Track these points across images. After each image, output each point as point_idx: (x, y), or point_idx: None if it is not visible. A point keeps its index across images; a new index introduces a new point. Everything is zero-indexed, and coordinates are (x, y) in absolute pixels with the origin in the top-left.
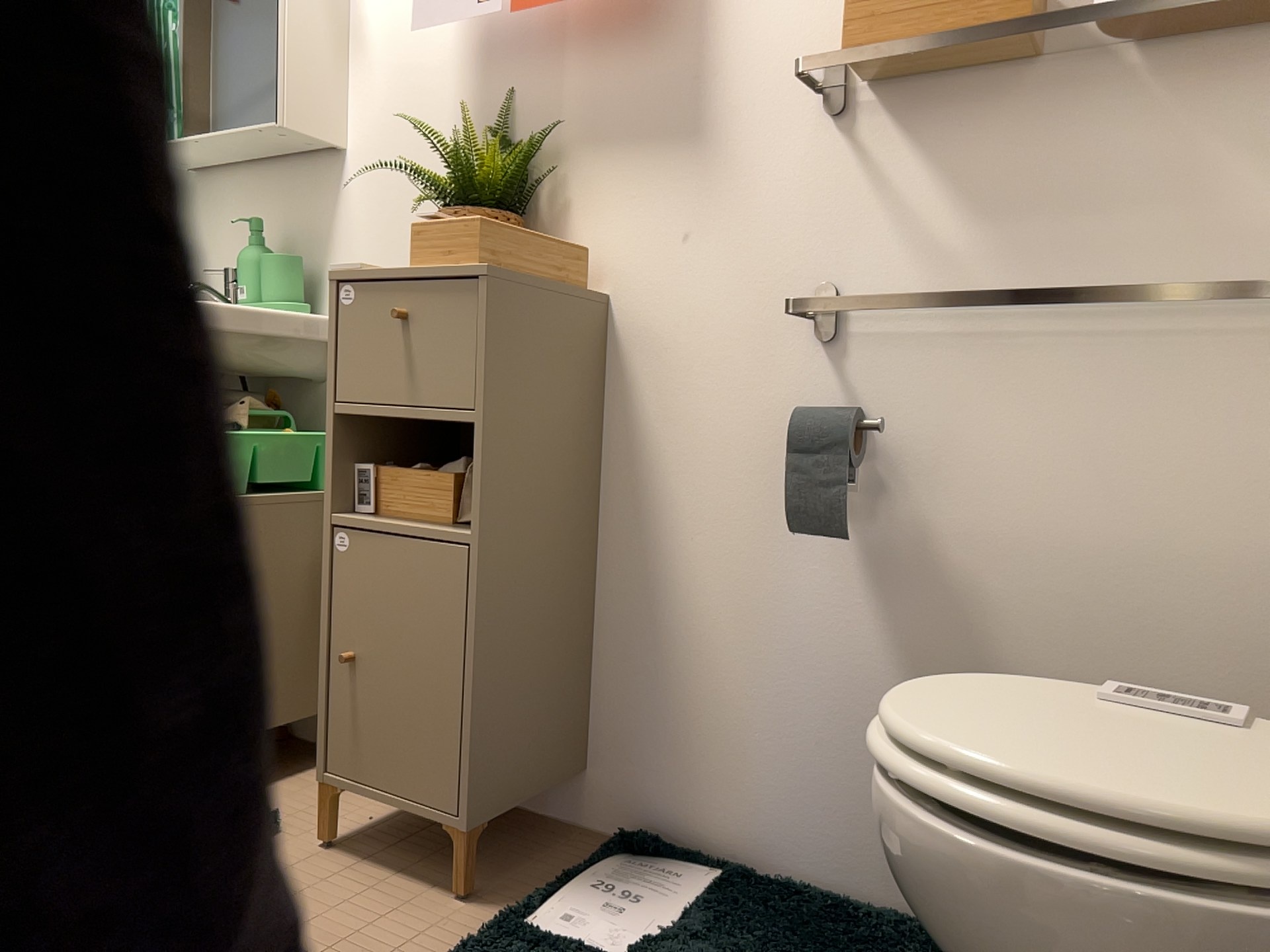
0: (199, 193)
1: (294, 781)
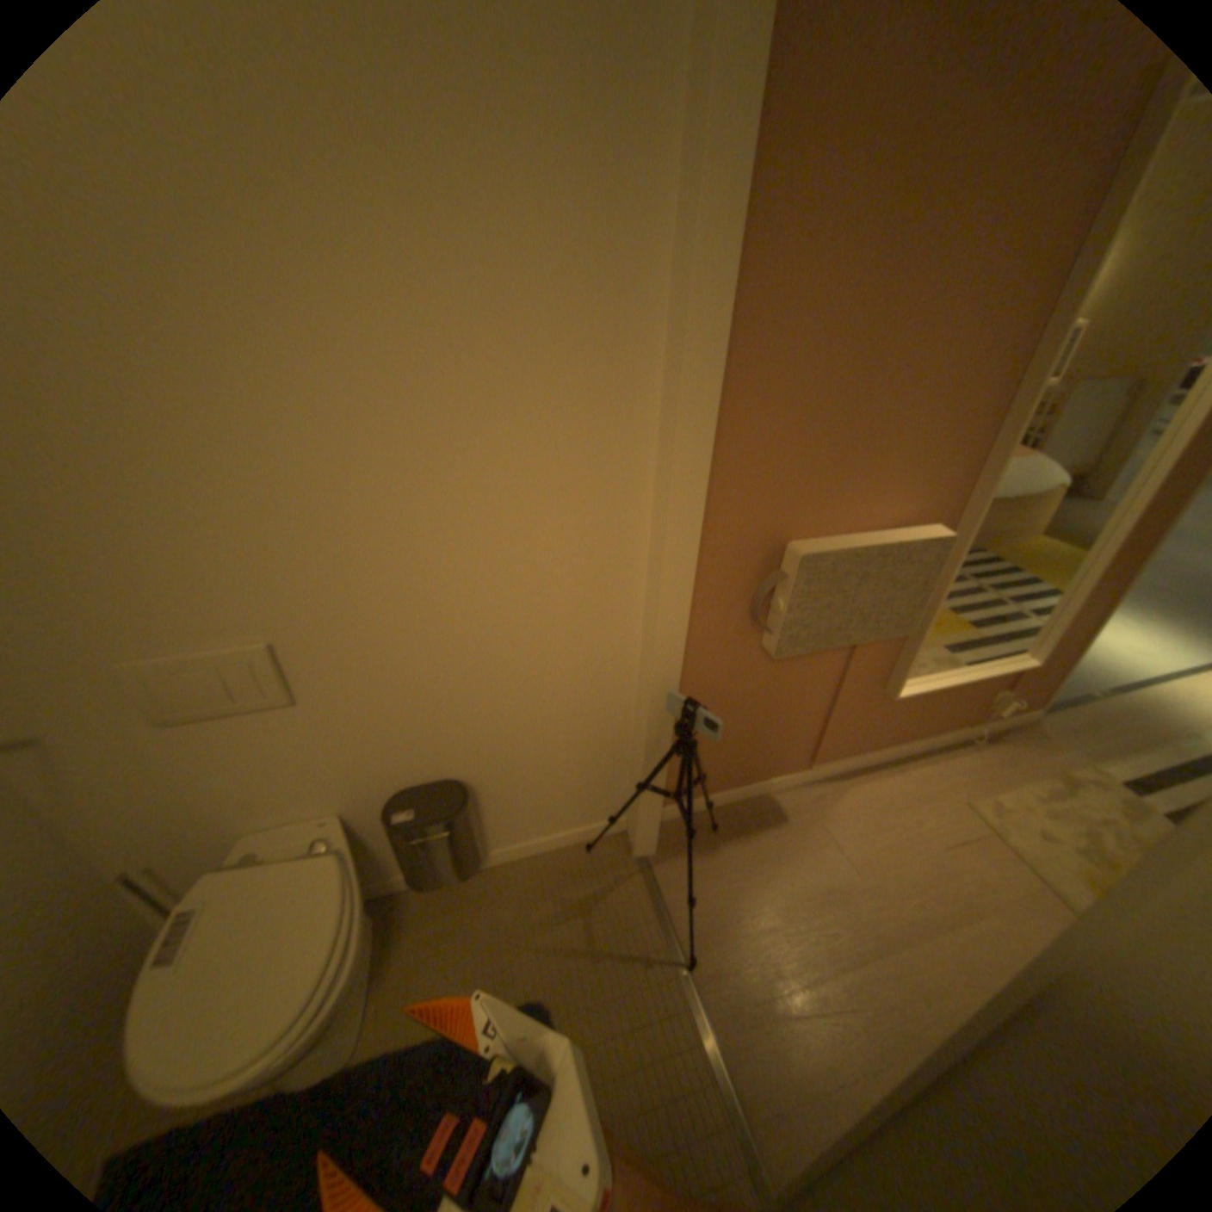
0: None
1: None
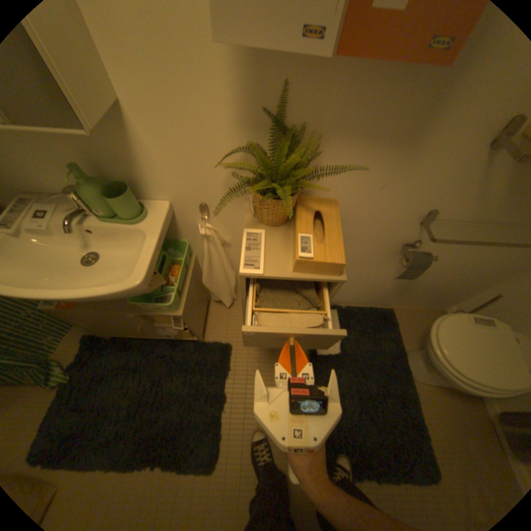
0: None
1: (212, 321)
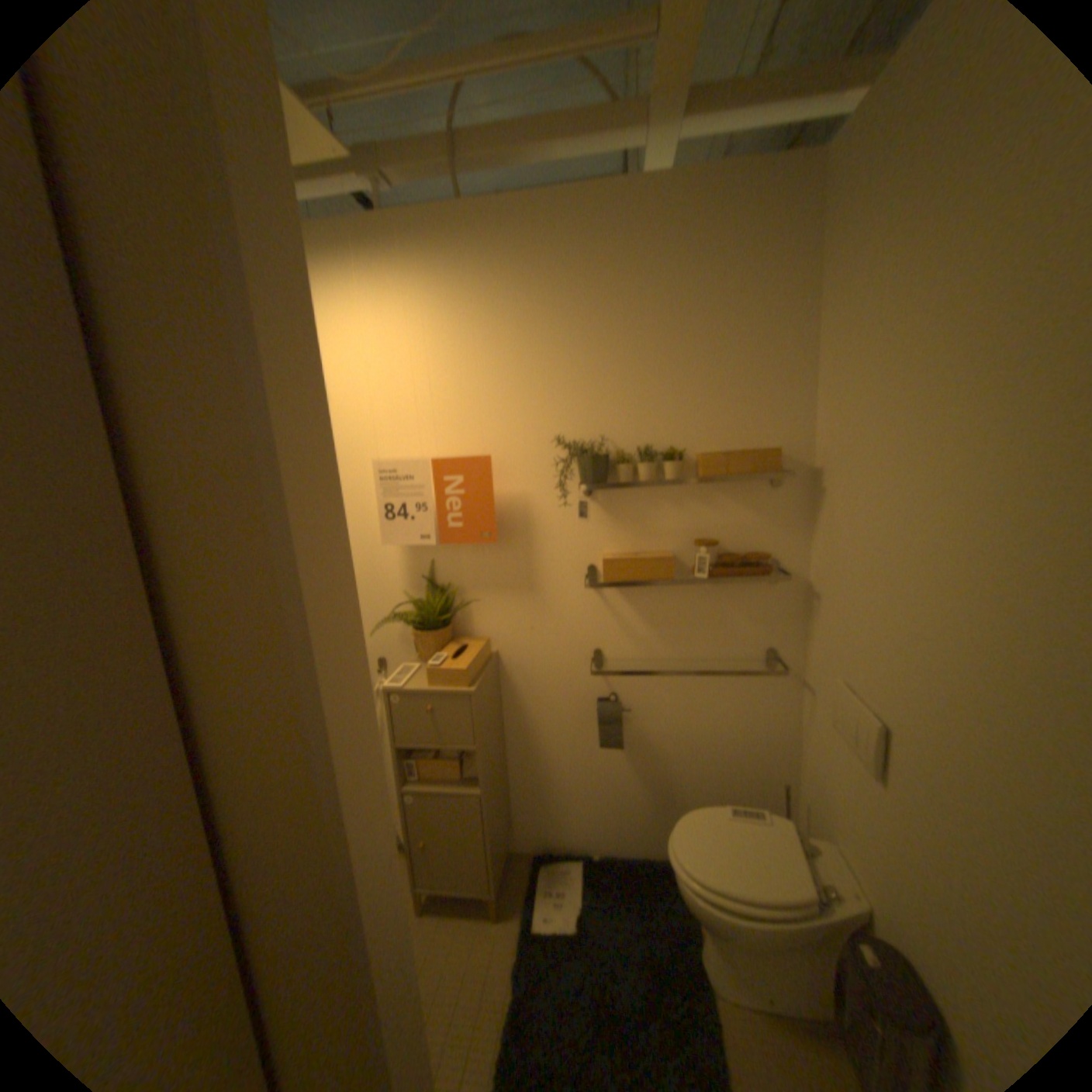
0: None
1: None
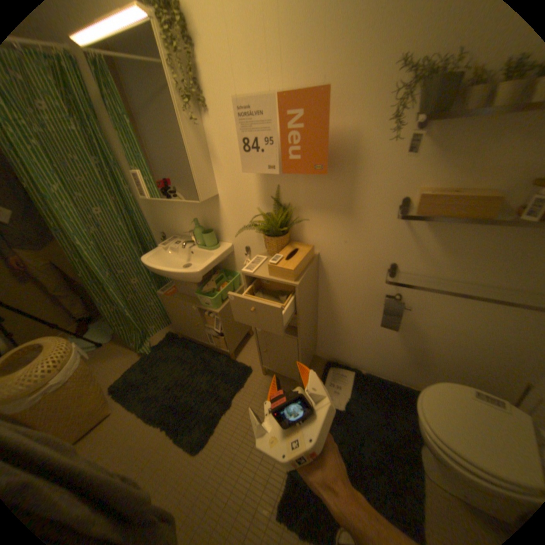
0: (167, 199)
1: (247, 349)
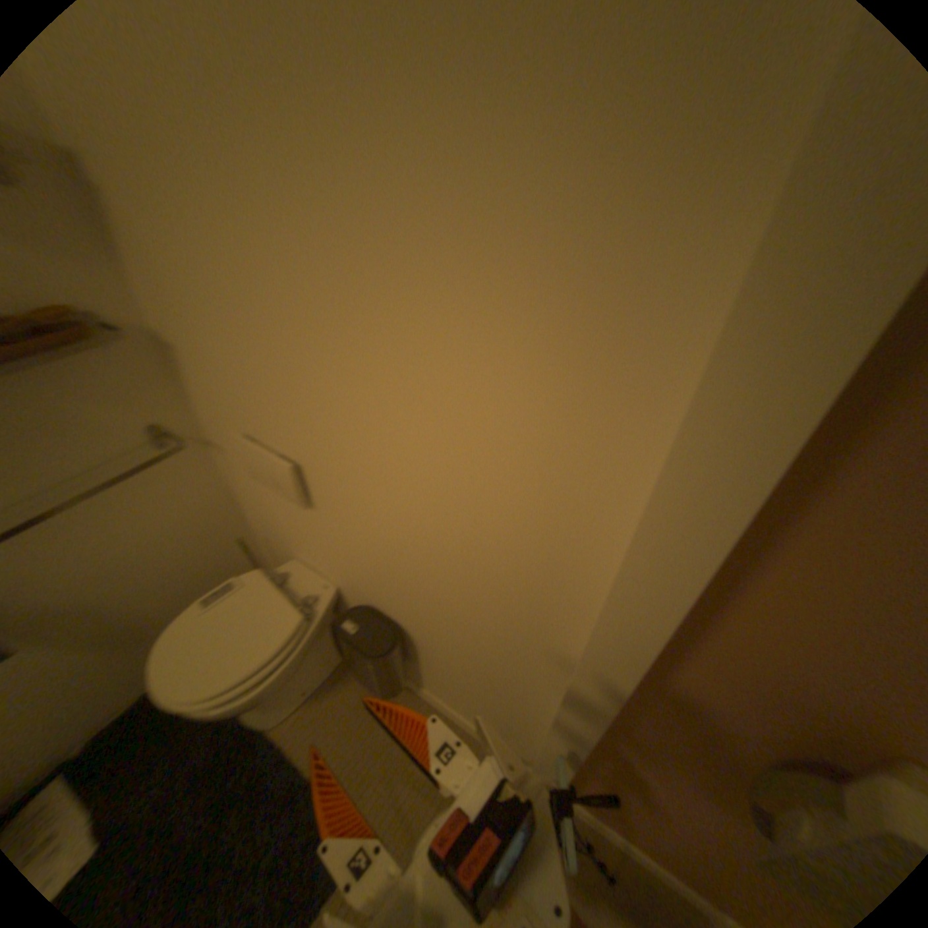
0: None
1: None
